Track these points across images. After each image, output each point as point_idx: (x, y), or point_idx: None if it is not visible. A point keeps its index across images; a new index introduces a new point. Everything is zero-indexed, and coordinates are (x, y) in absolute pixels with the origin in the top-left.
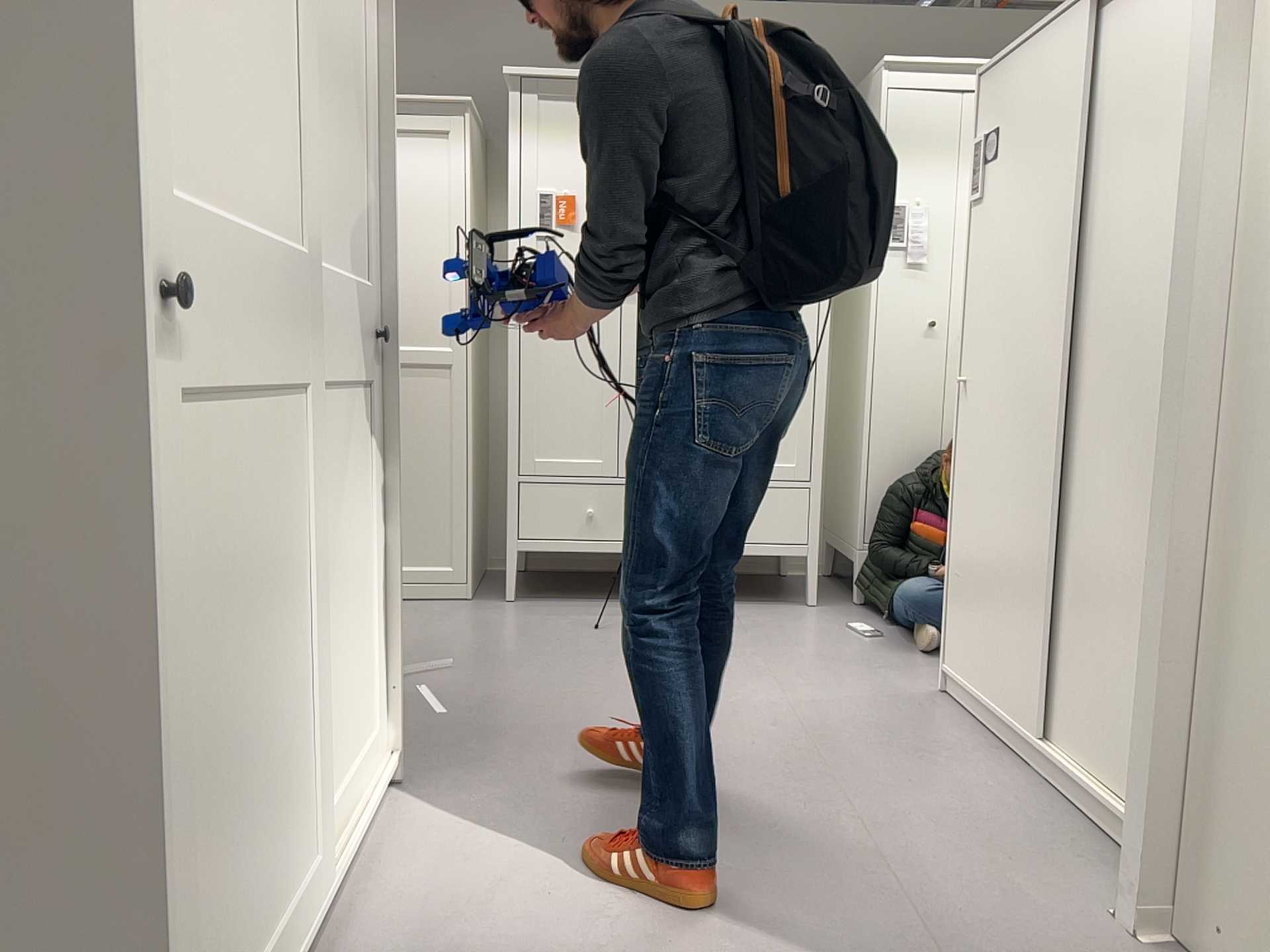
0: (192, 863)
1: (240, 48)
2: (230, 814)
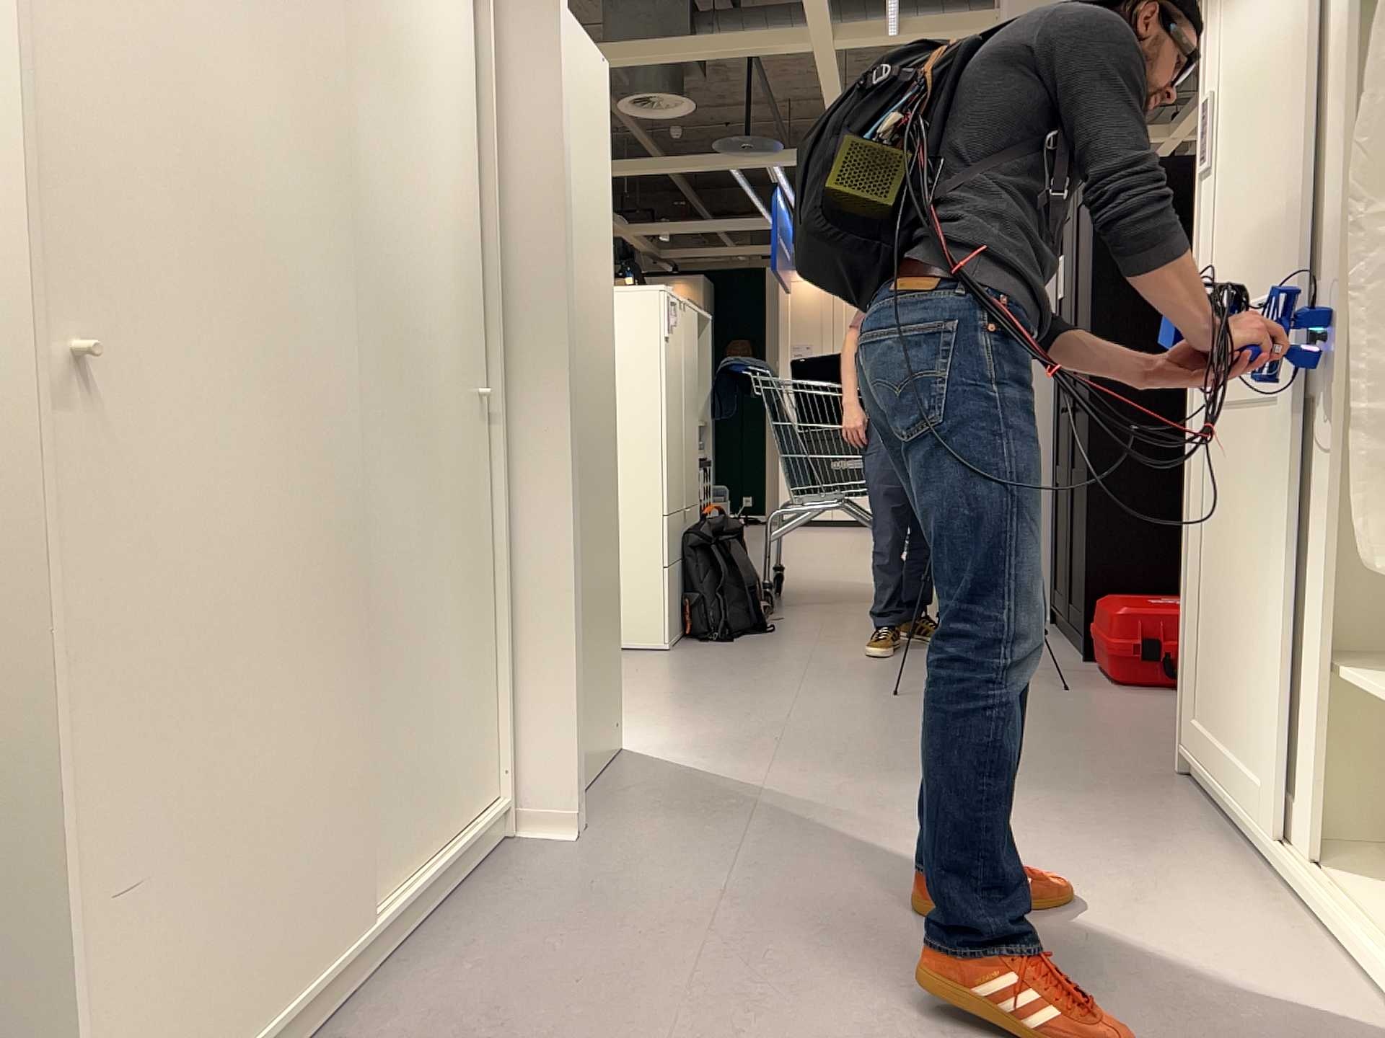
0: (1198, 620)
1: (1246, 193)
2: (1213, 628)
